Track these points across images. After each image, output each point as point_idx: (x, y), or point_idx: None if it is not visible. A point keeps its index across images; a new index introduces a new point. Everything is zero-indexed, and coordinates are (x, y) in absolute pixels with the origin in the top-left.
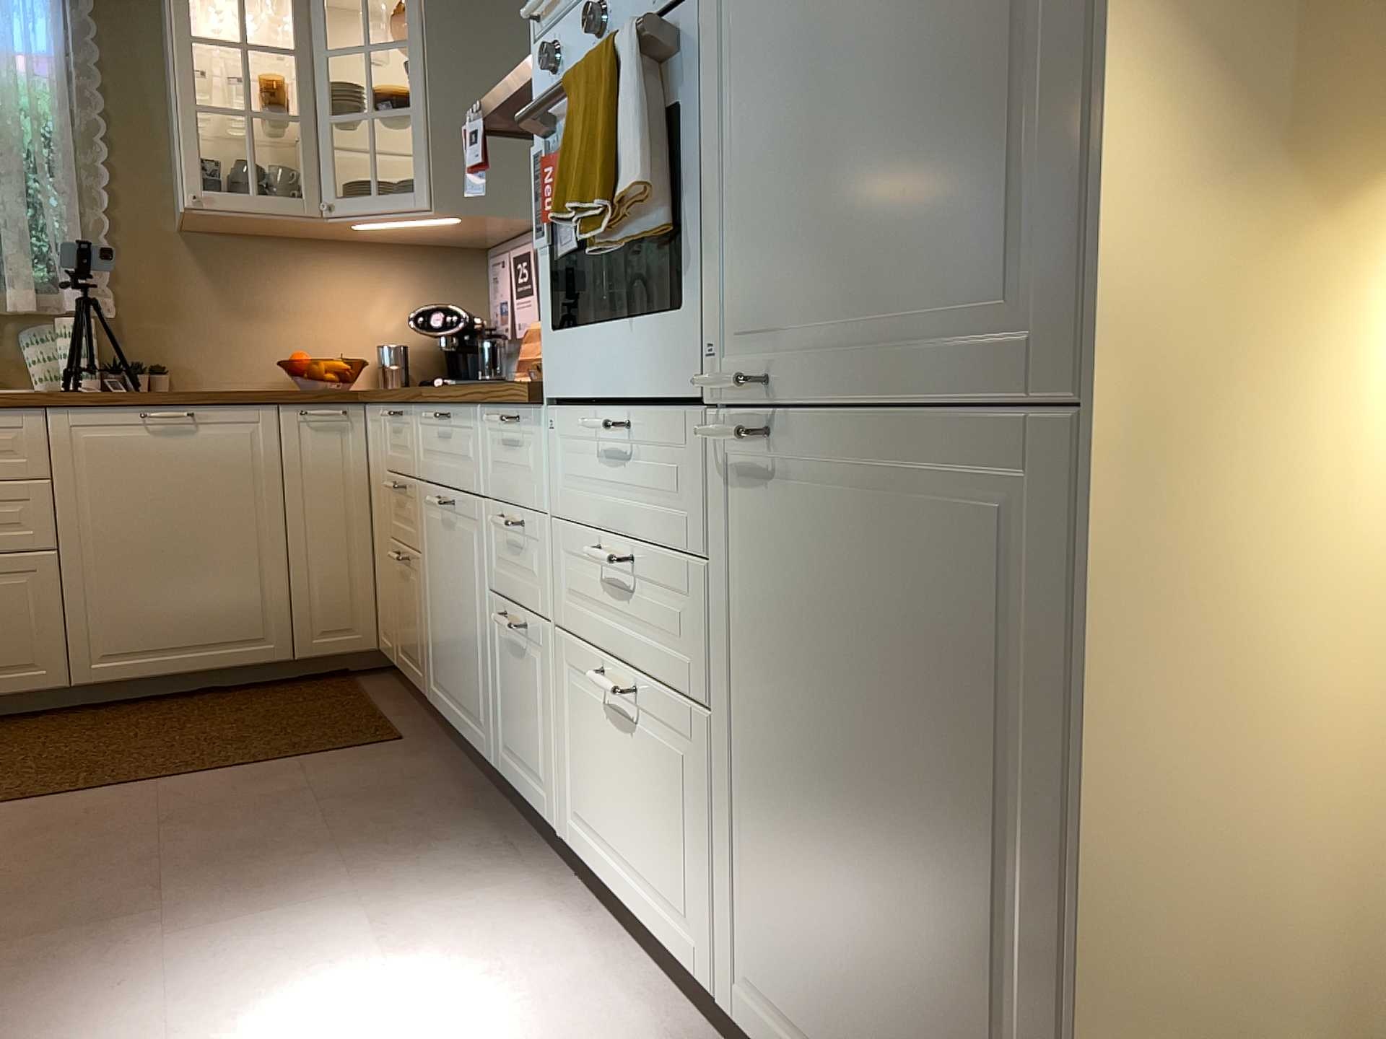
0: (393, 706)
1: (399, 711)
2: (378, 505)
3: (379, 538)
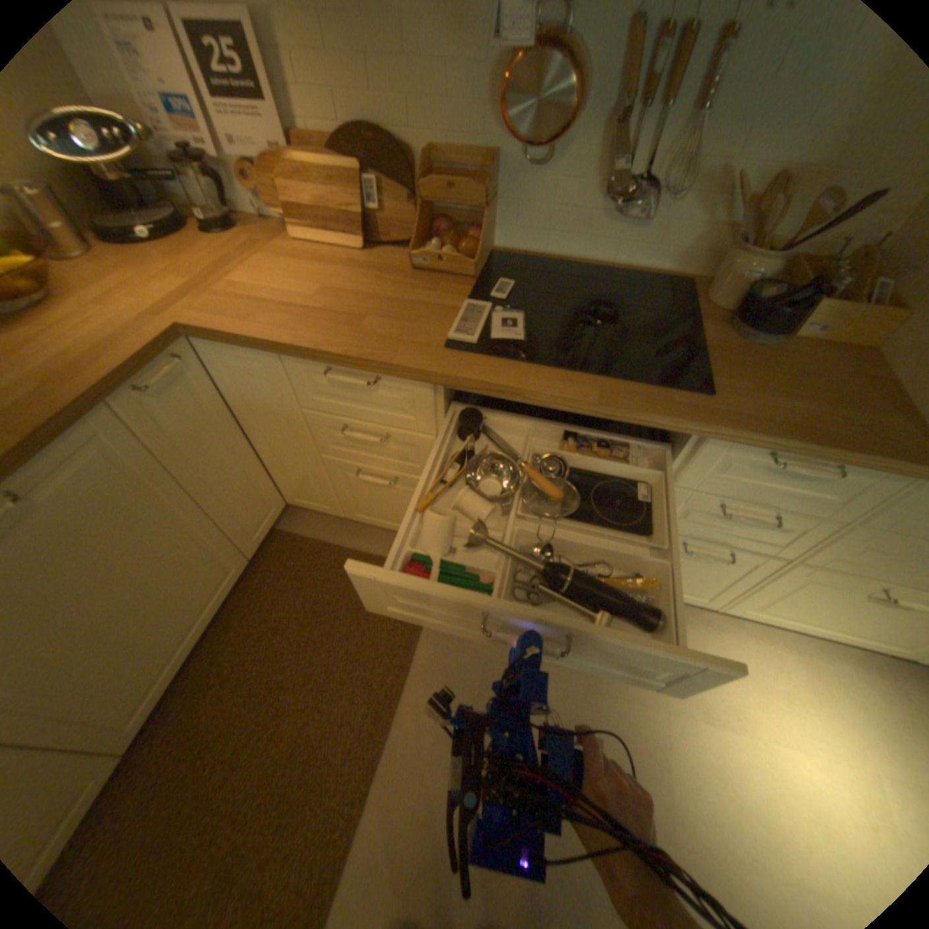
0: (365, 542)
1: (377, 542)
2: (269, 429)
3: (281, 450)
